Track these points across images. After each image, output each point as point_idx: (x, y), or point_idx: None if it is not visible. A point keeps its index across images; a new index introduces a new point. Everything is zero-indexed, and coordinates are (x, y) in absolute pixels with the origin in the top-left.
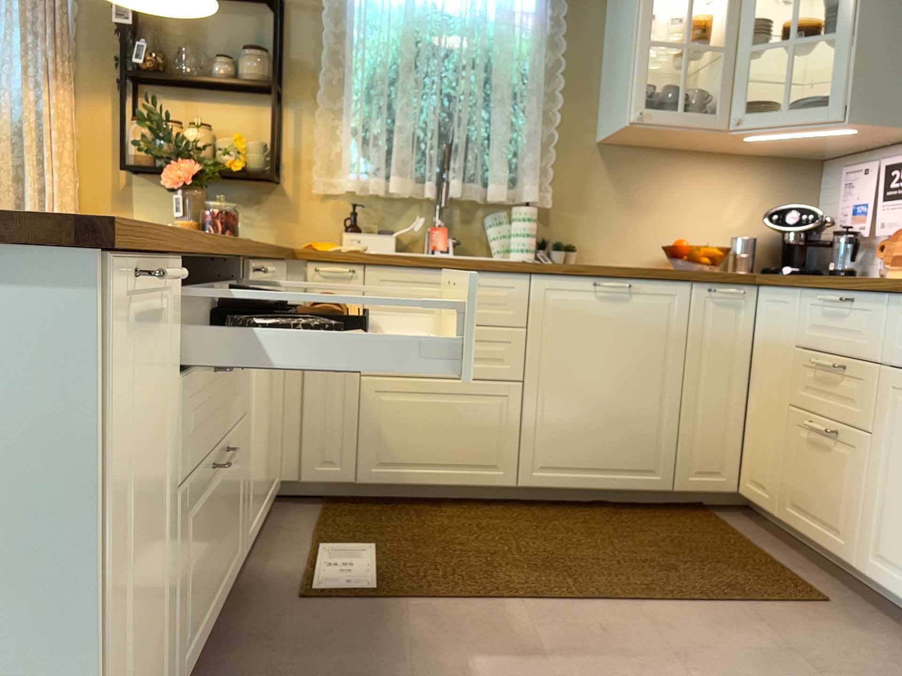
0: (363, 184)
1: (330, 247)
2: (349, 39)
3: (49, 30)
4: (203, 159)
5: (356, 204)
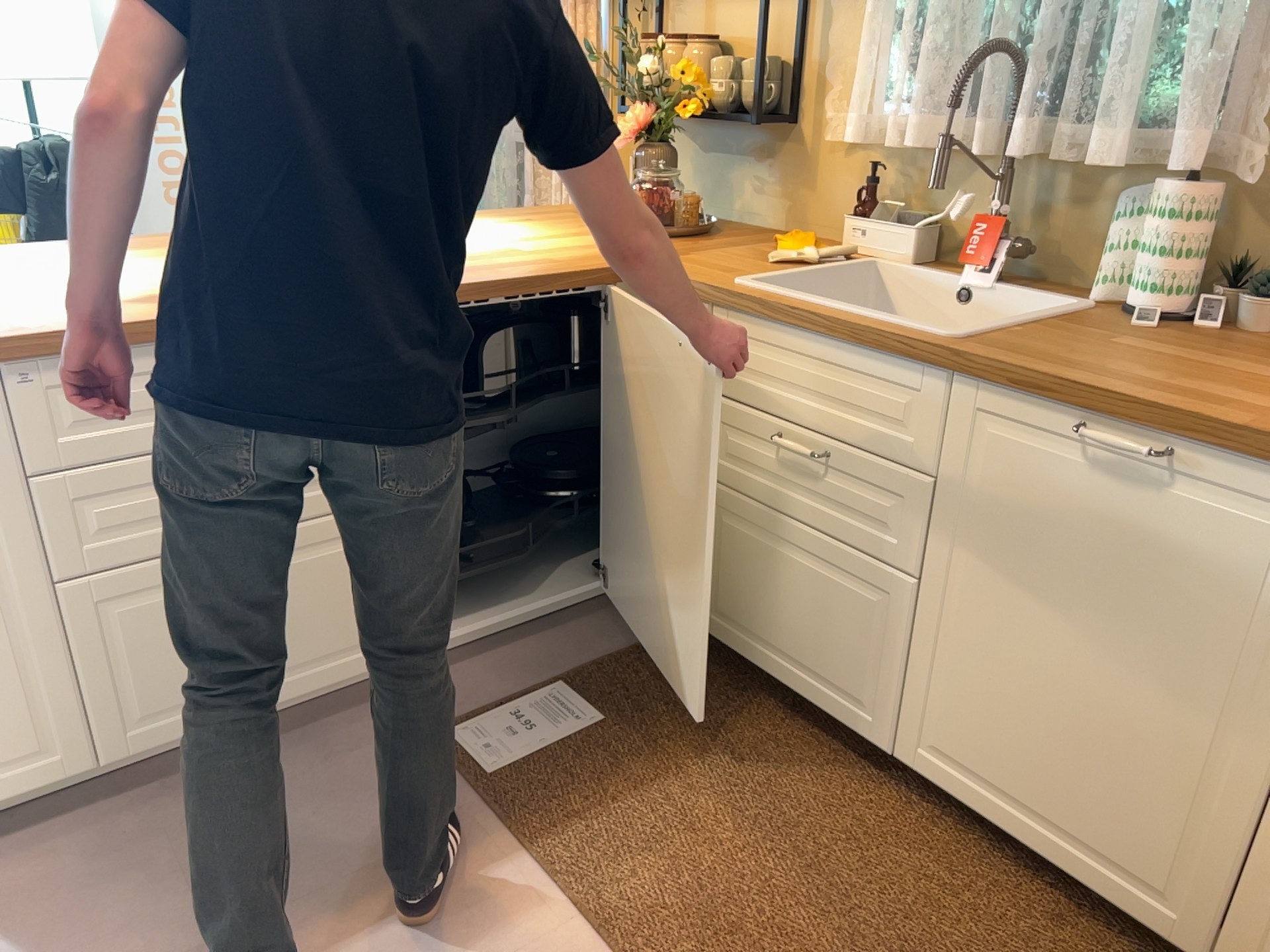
0: (893, 128)
1: (790, 247)
2: None
3: None
4: (658, 102)
5: (876, 167)
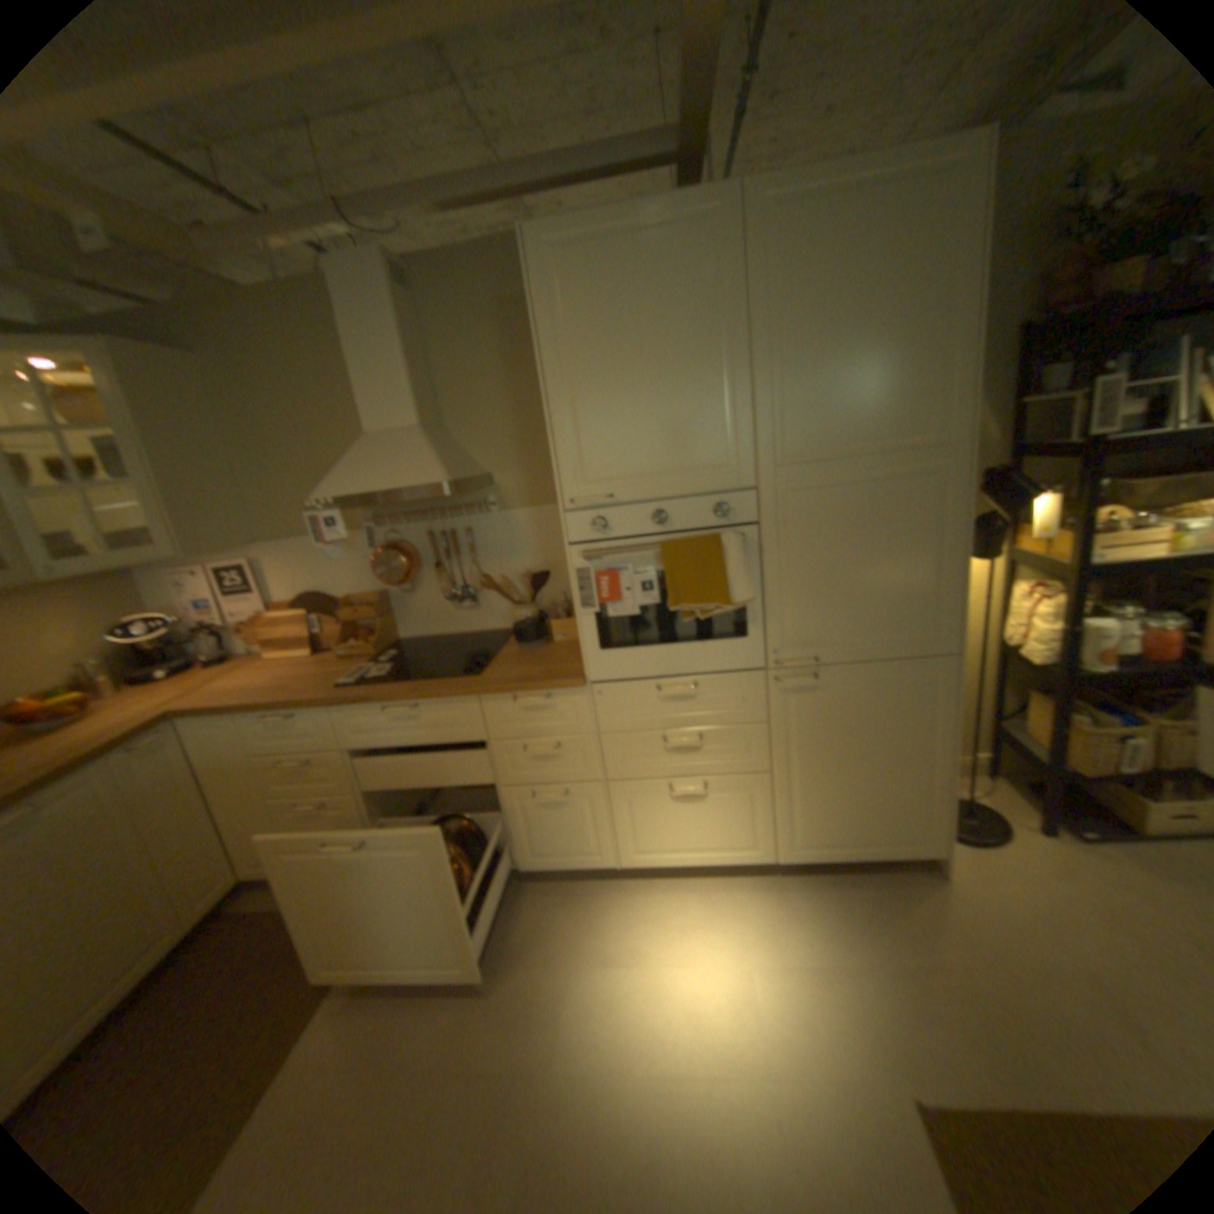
0: None
1: None
2: None
3: None
4: None
5: None
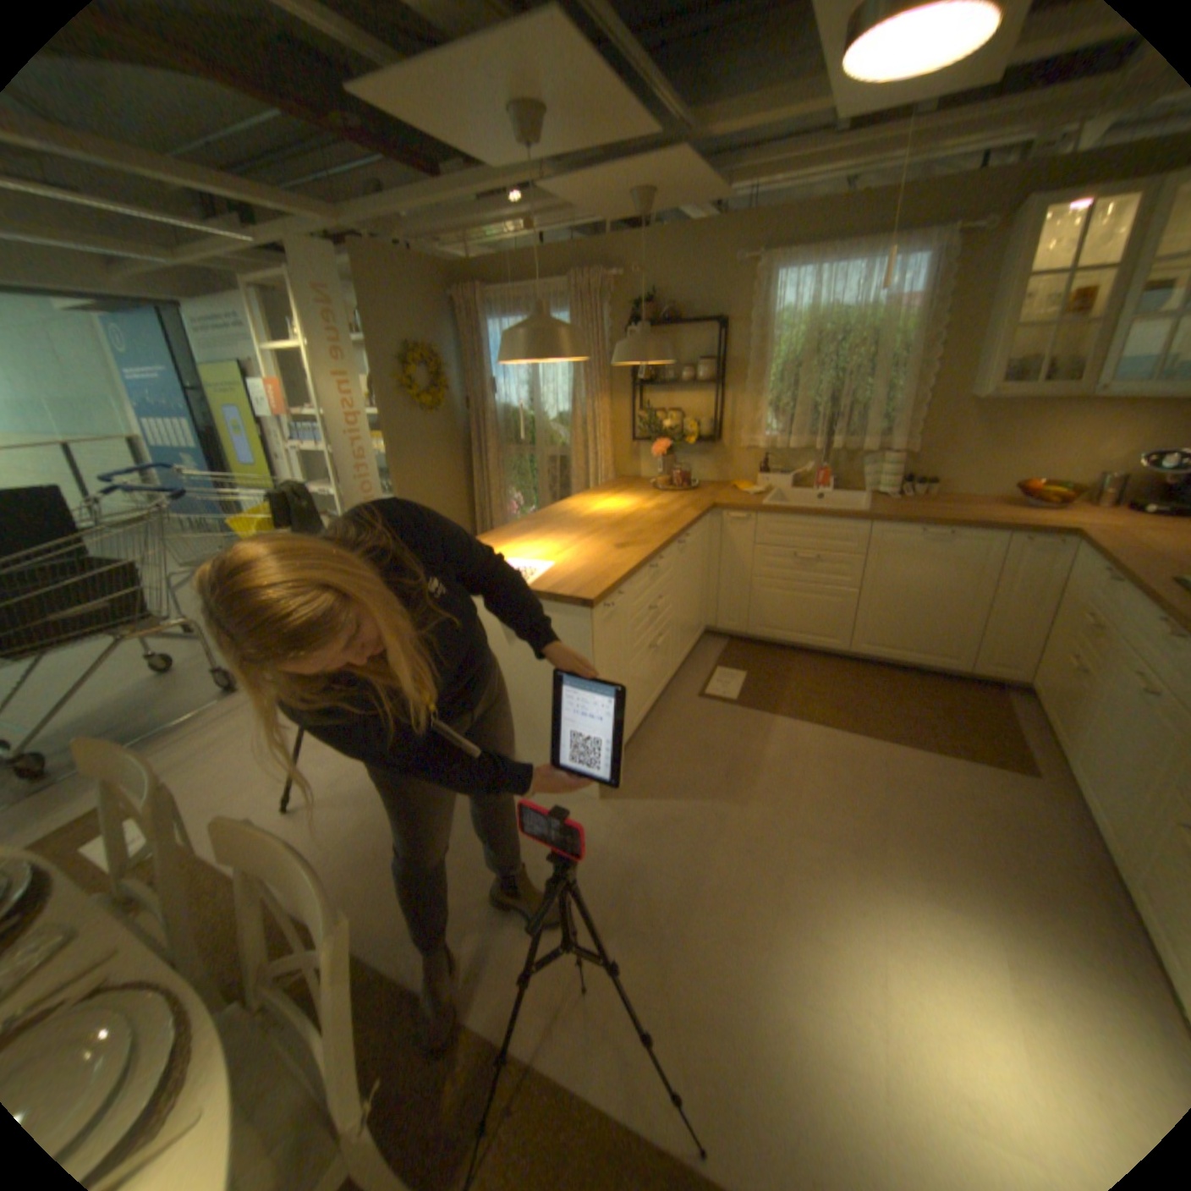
0: (772, 440)
1: (745, 488)
2: (768, 339)
3: (594, 365)
4: (672, 437)
5: (767, 455)
